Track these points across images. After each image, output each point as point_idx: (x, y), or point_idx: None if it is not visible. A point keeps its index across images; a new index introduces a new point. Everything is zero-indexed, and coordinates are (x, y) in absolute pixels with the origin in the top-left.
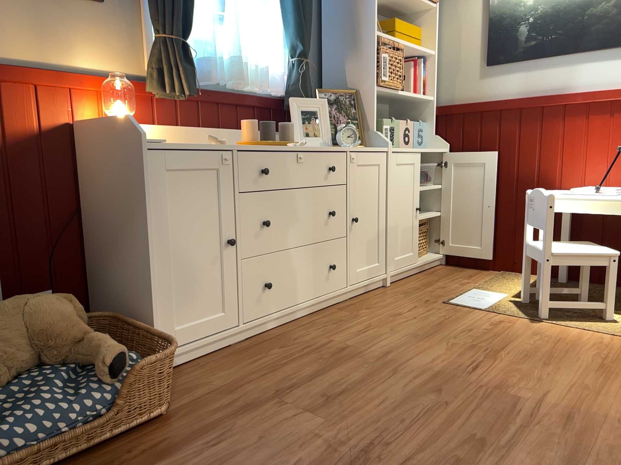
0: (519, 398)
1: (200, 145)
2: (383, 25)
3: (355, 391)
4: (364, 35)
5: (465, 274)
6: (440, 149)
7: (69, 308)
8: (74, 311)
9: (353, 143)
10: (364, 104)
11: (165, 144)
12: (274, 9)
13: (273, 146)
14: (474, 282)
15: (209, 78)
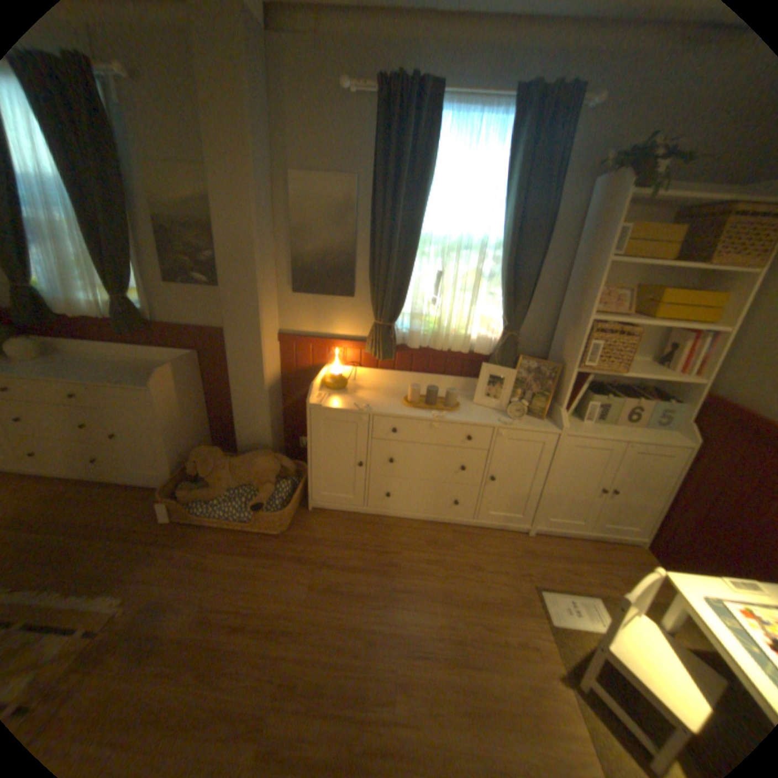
0: (393, 707)
1: (354, 406)
2: (653, 292)
3: (343, 599)
4: (583, 317)
5: (638, 580)
6: (688, 442)
7: (271, 467)
8: (276, 468)
9: (518, 419)
10: (564, 381)
11: (328, 404)
12: (496, 285)
13: (424, 409)
14: (622, 595)
15: (410, 346)
